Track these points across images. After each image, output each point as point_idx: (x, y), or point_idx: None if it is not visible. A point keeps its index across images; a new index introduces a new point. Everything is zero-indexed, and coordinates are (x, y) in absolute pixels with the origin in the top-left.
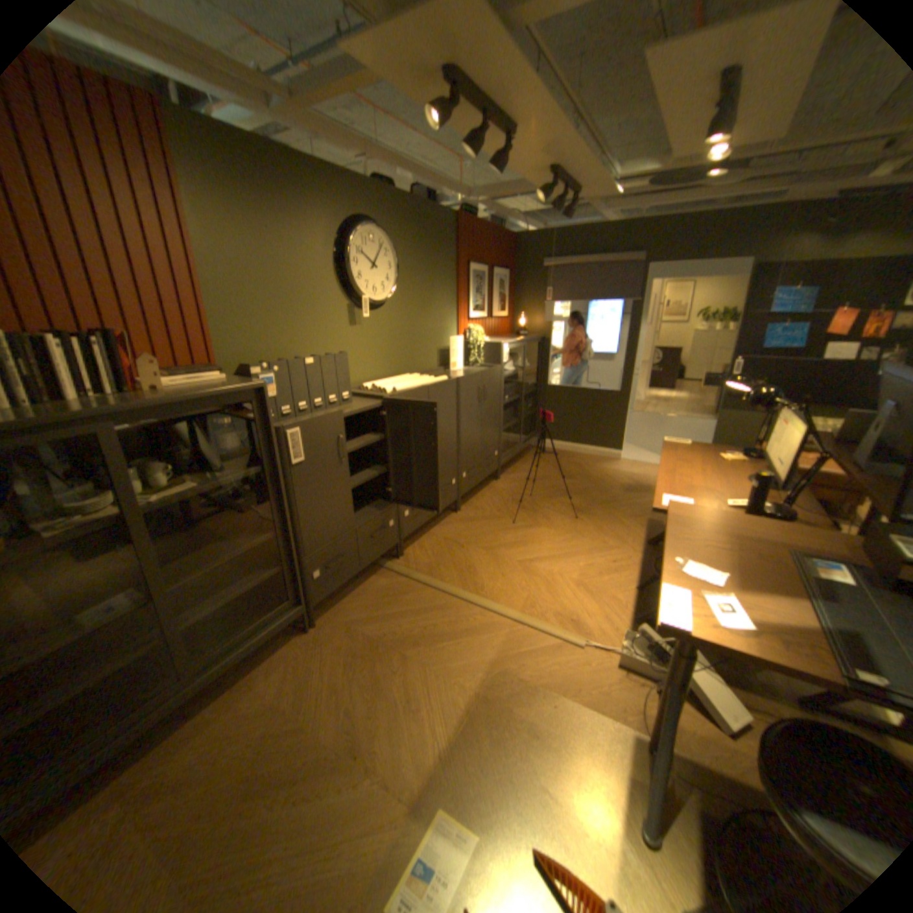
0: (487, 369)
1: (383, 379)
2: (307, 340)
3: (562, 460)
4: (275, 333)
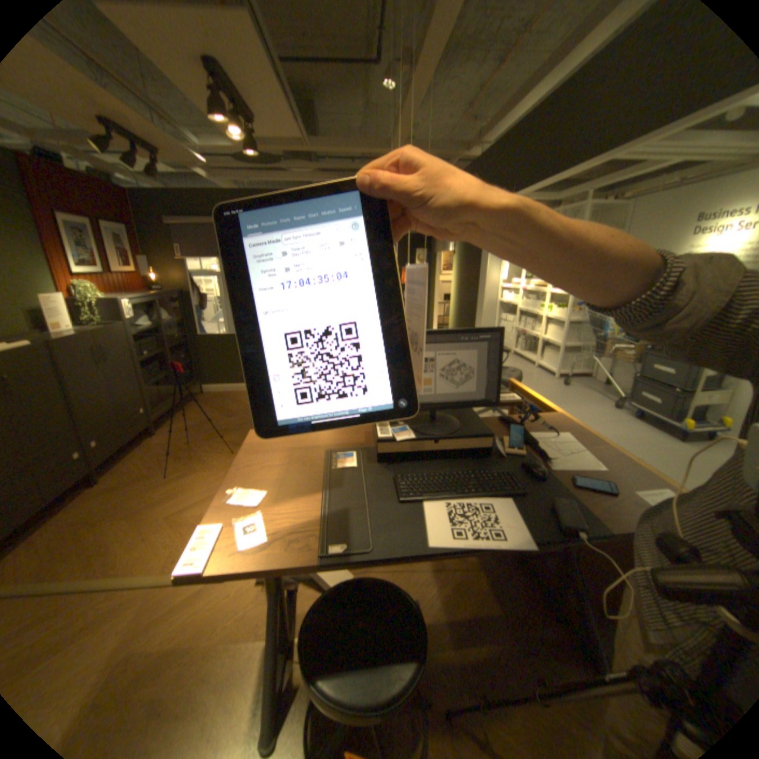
0: (103, 327)
1: None
2: None
3: (226, 400)
4: None
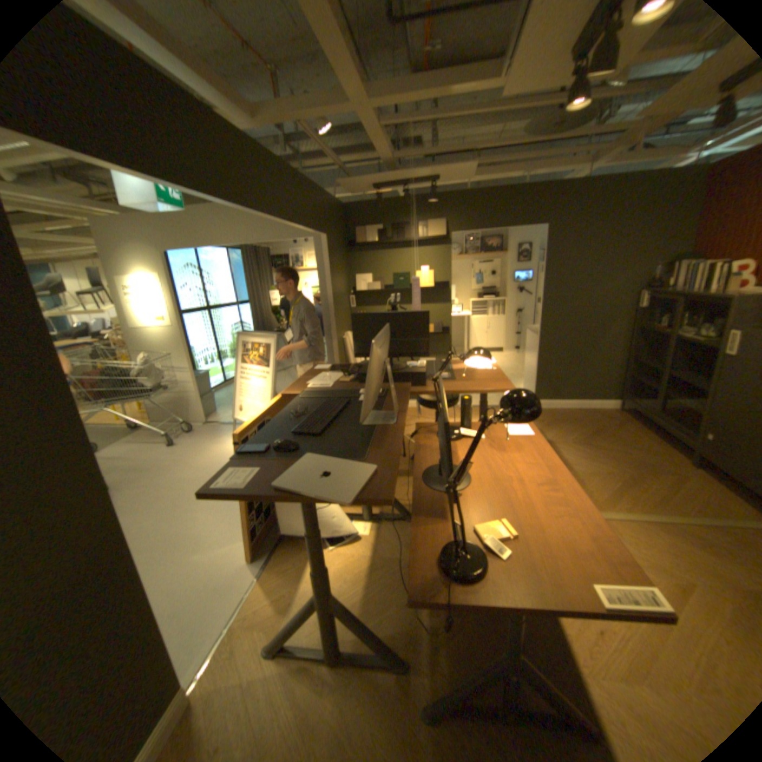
0: None
1: None
2: None
3: None
4: None
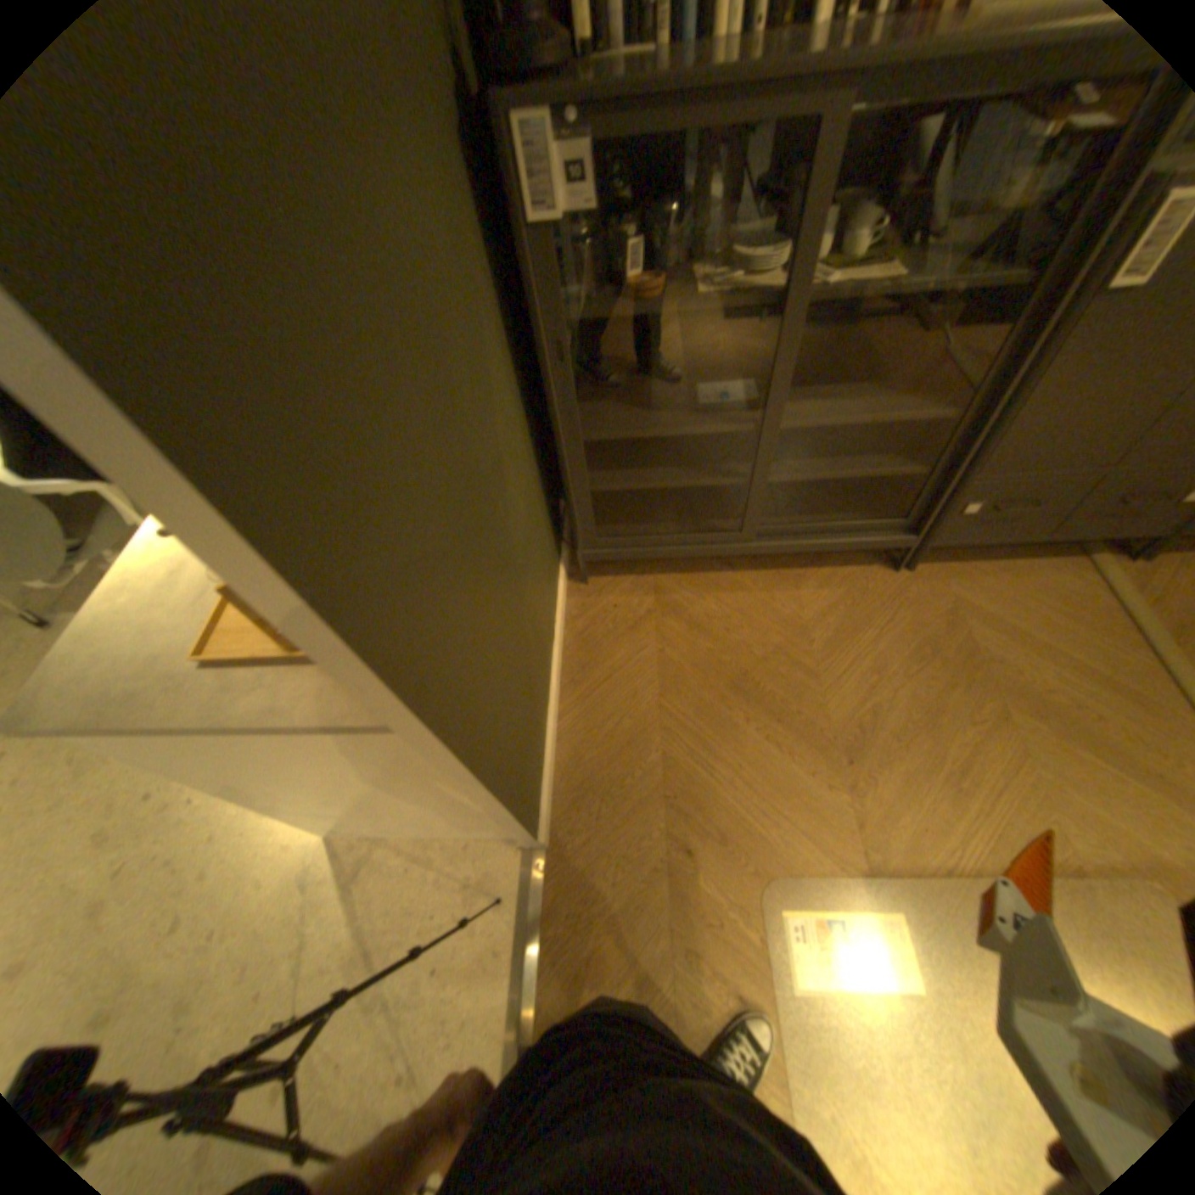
0: None
1: None
2: None
3: None
4: None
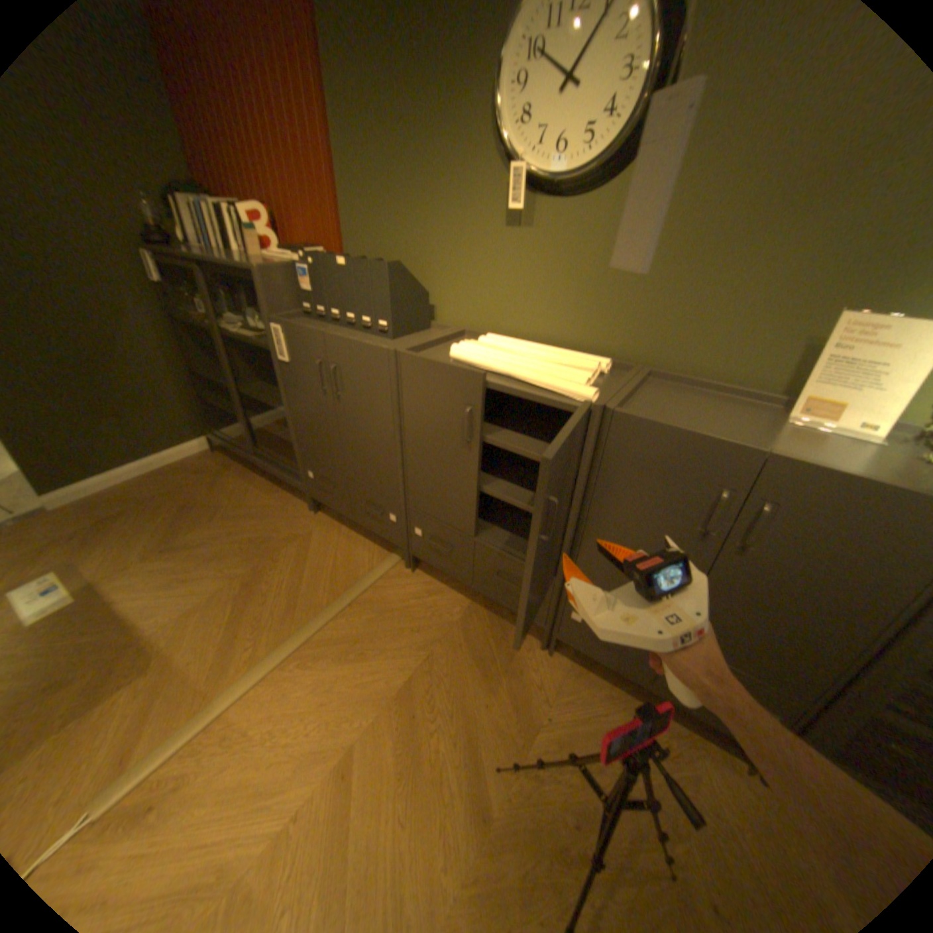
0: (848, 469)
1: (563, 345)
2: (432, 240)
3: None
4: (397, 224)
